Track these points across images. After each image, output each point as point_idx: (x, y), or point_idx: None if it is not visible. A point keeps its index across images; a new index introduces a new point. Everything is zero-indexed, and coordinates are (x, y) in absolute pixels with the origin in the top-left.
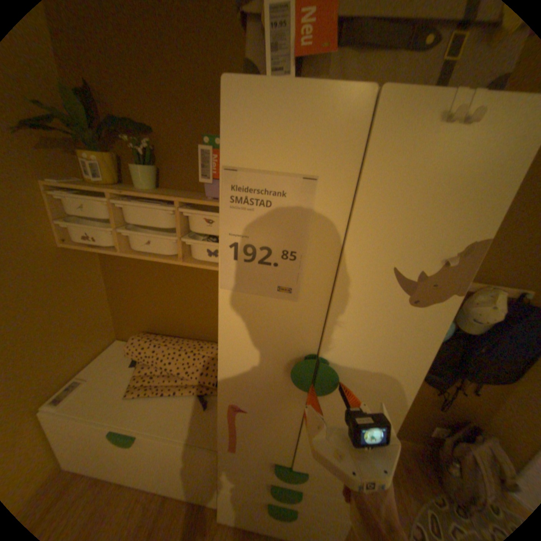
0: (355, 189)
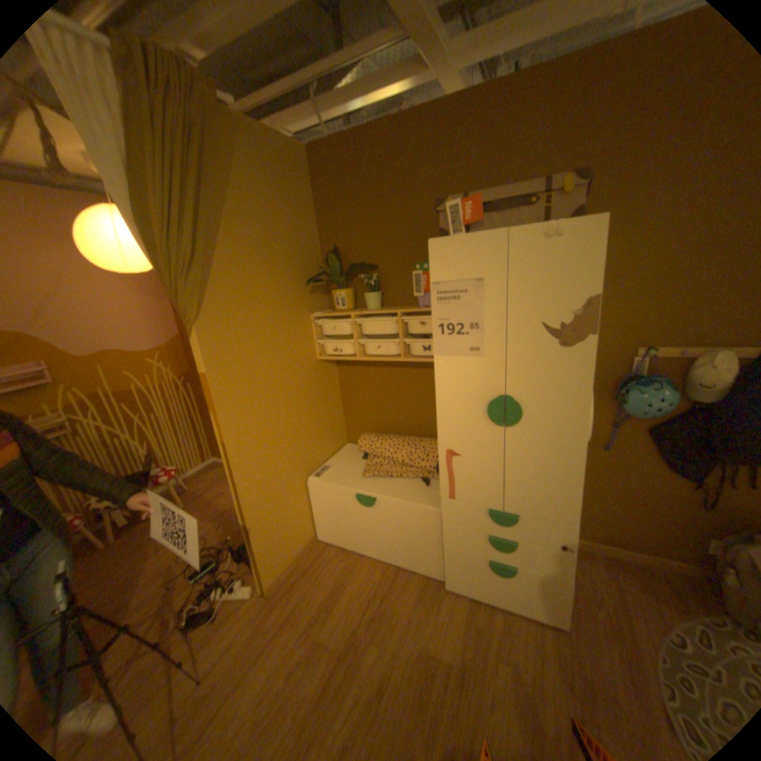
0: (505, 281)
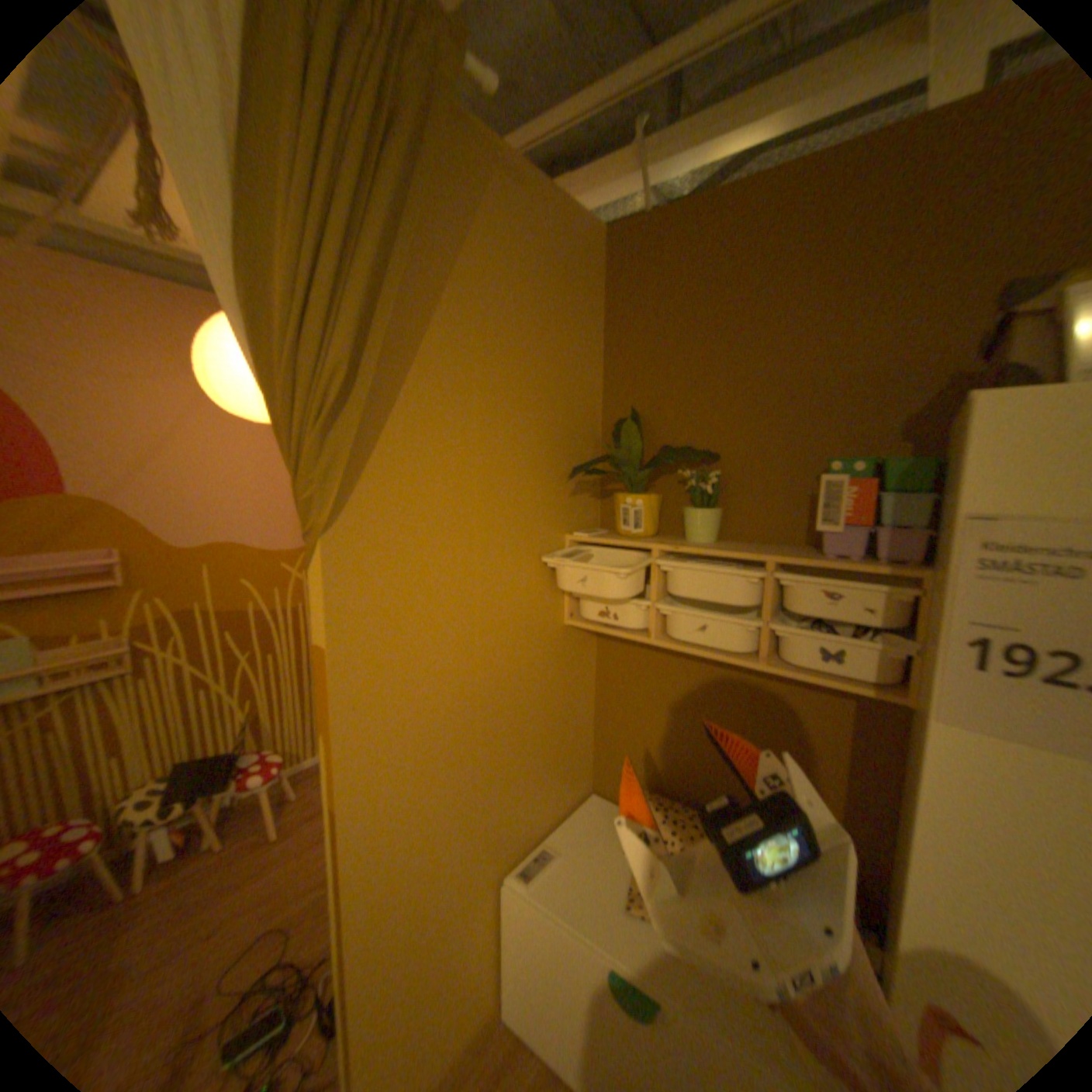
0: None
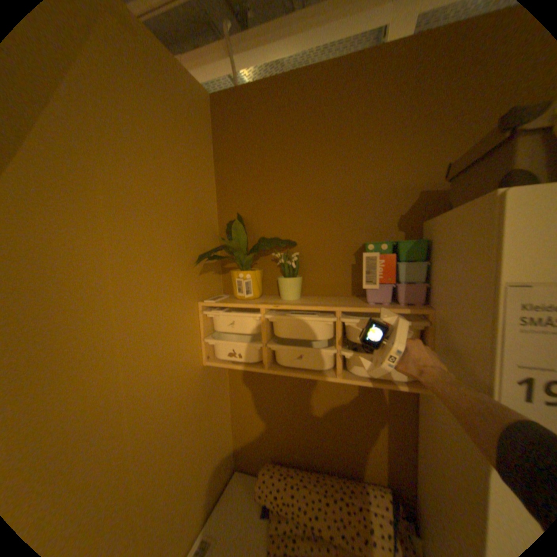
0: None
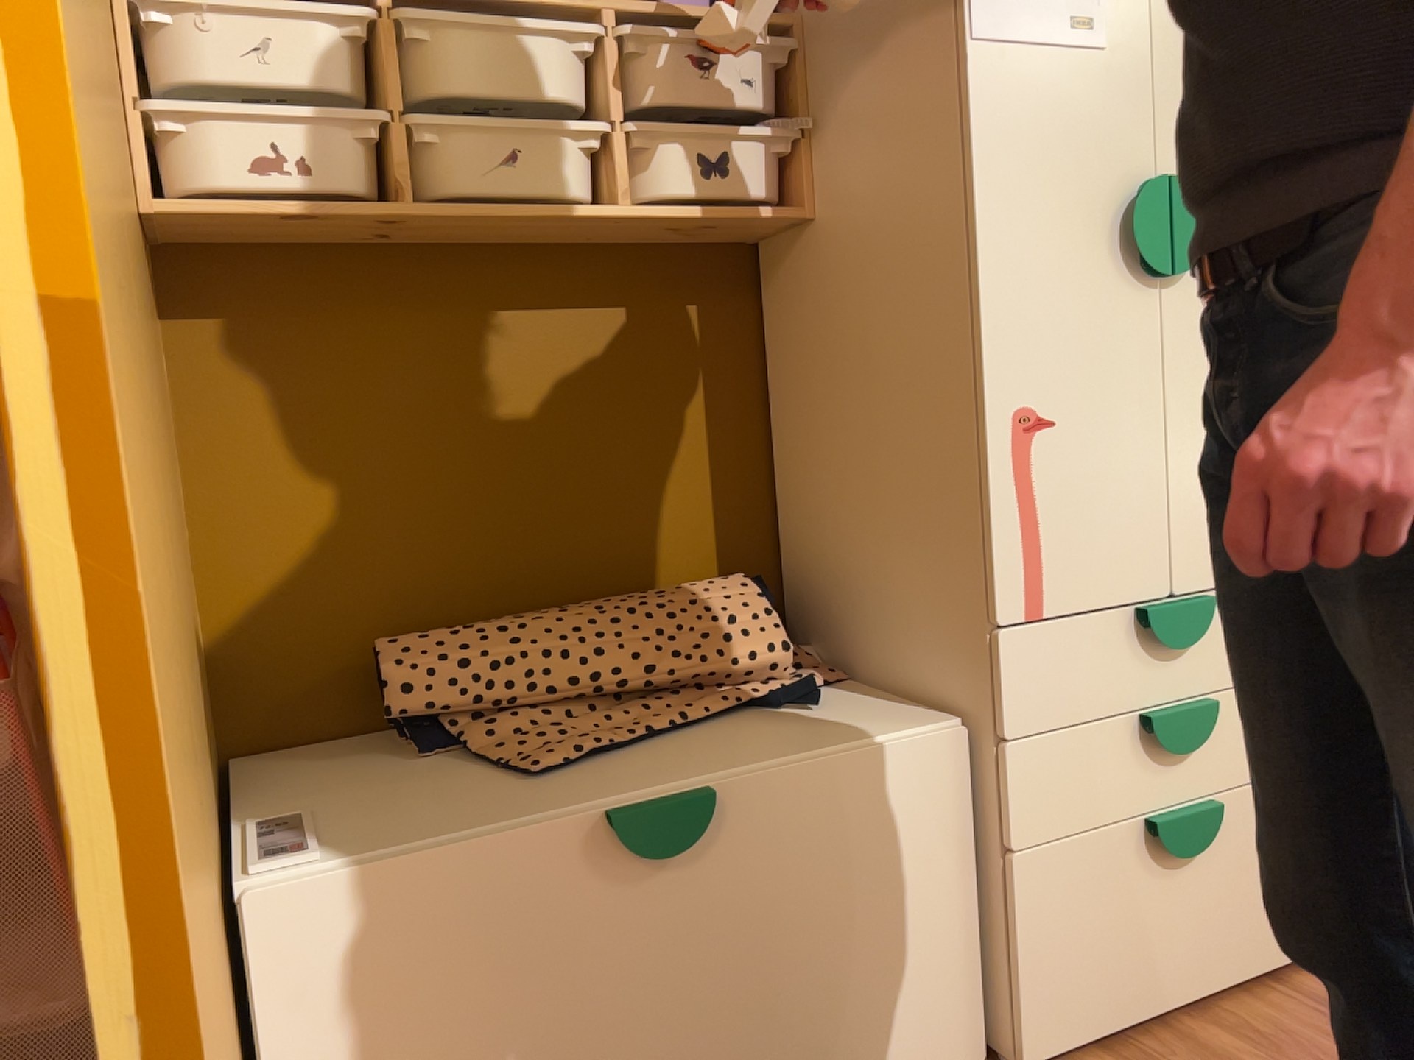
0: None
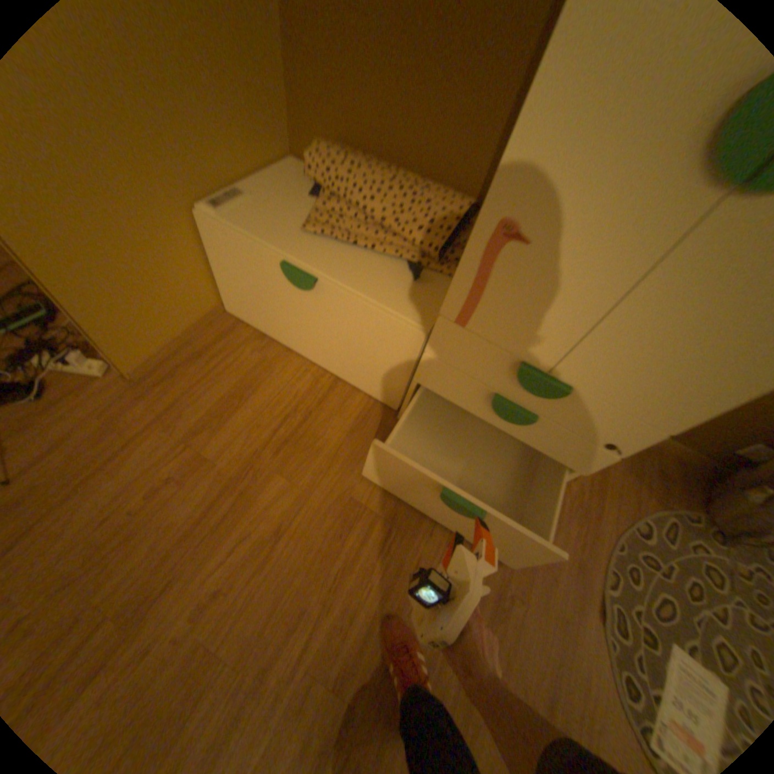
0: None
